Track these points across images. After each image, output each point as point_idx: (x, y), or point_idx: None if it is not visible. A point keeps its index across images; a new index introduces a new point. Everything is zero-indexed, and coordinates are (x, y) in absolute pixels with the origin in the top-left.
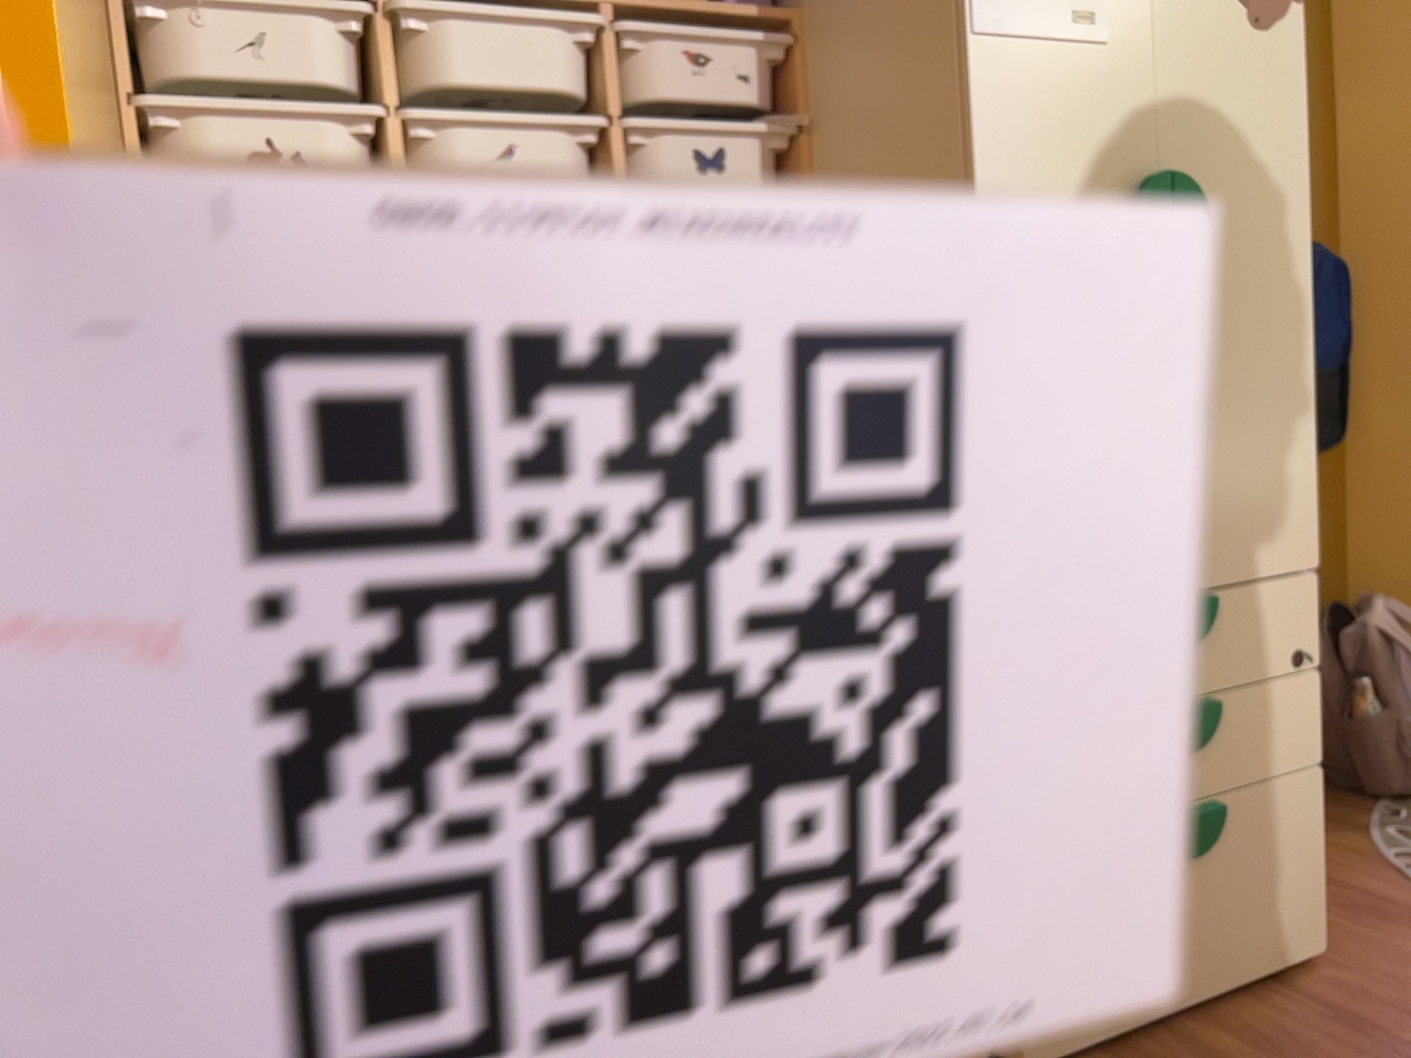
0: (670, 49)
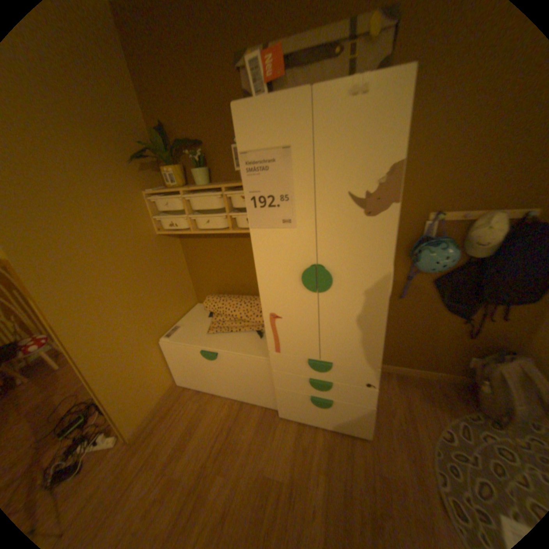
0: (236, 197)
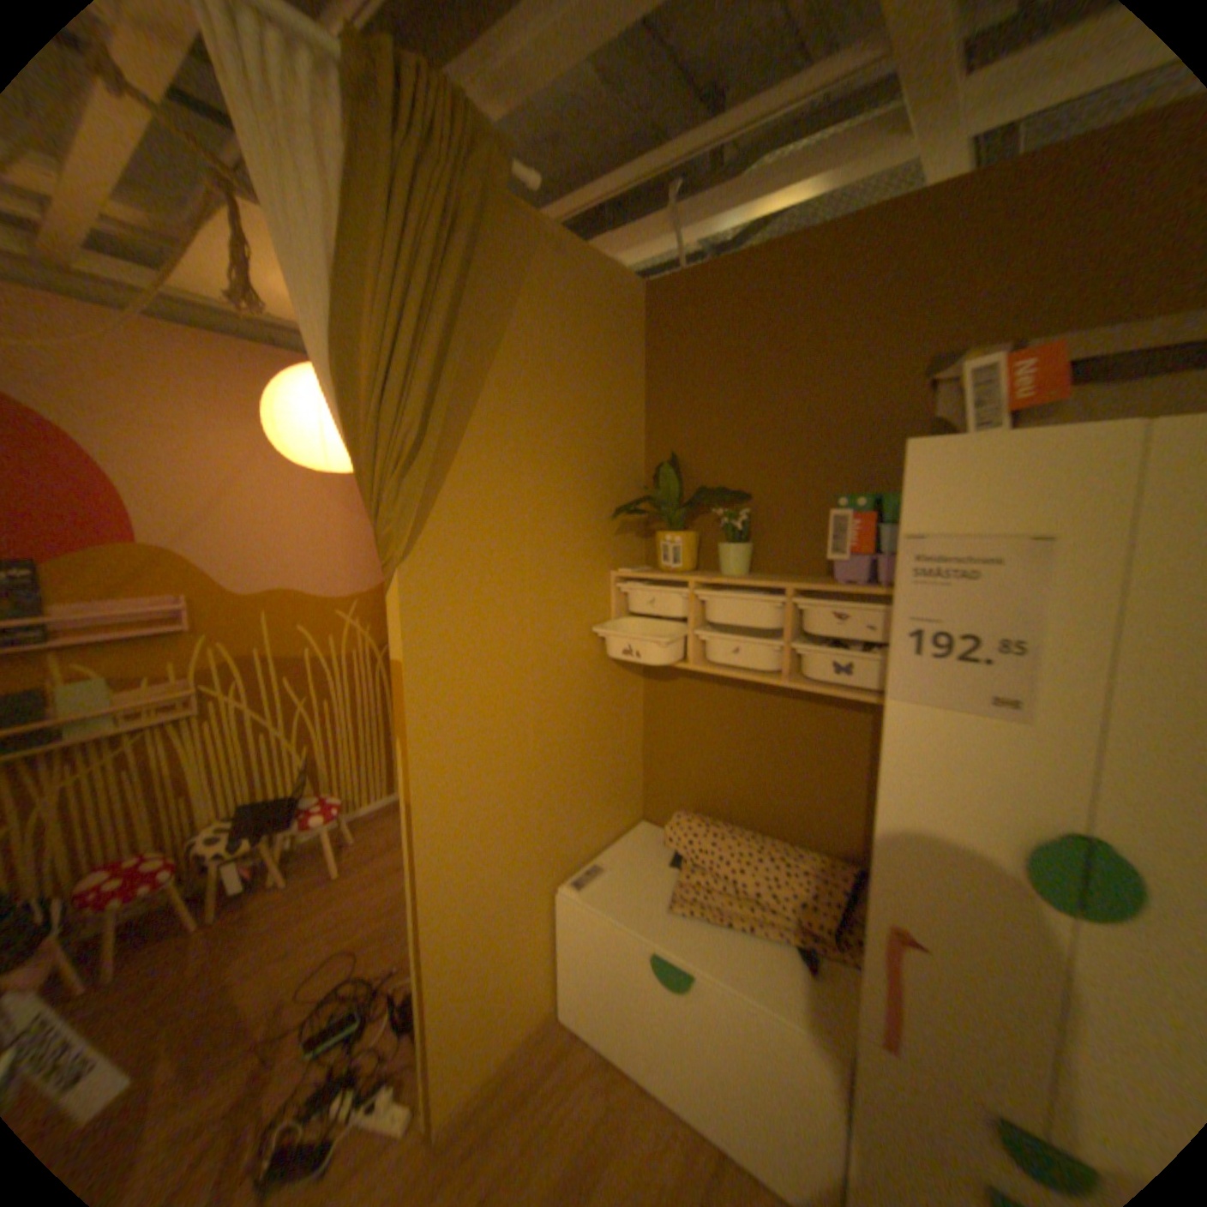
0: (818, 612)
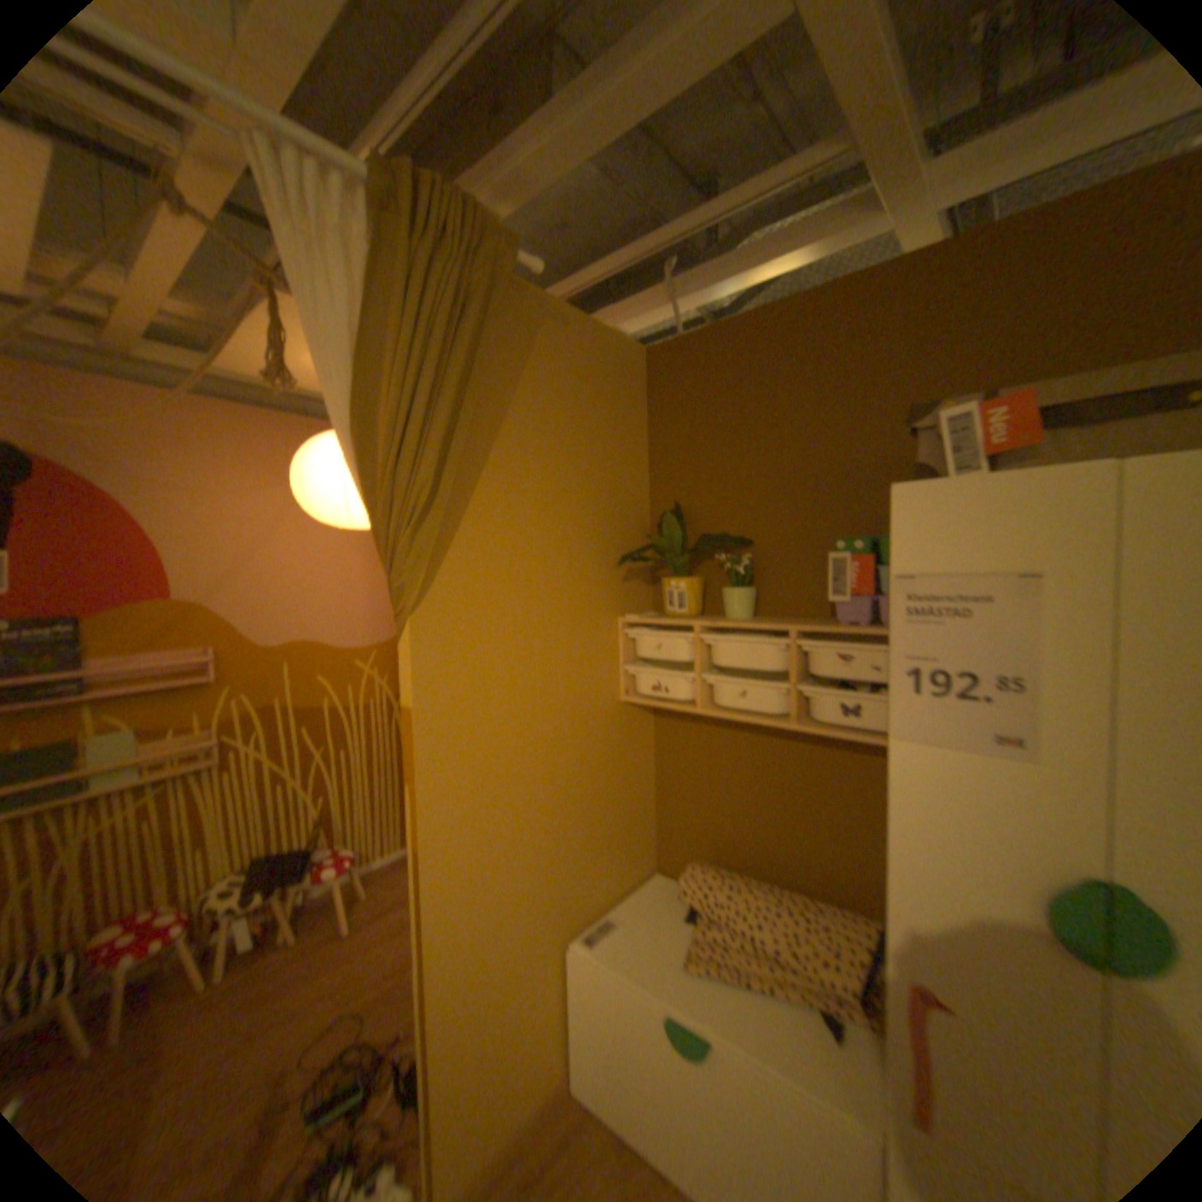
0: (821, 654)
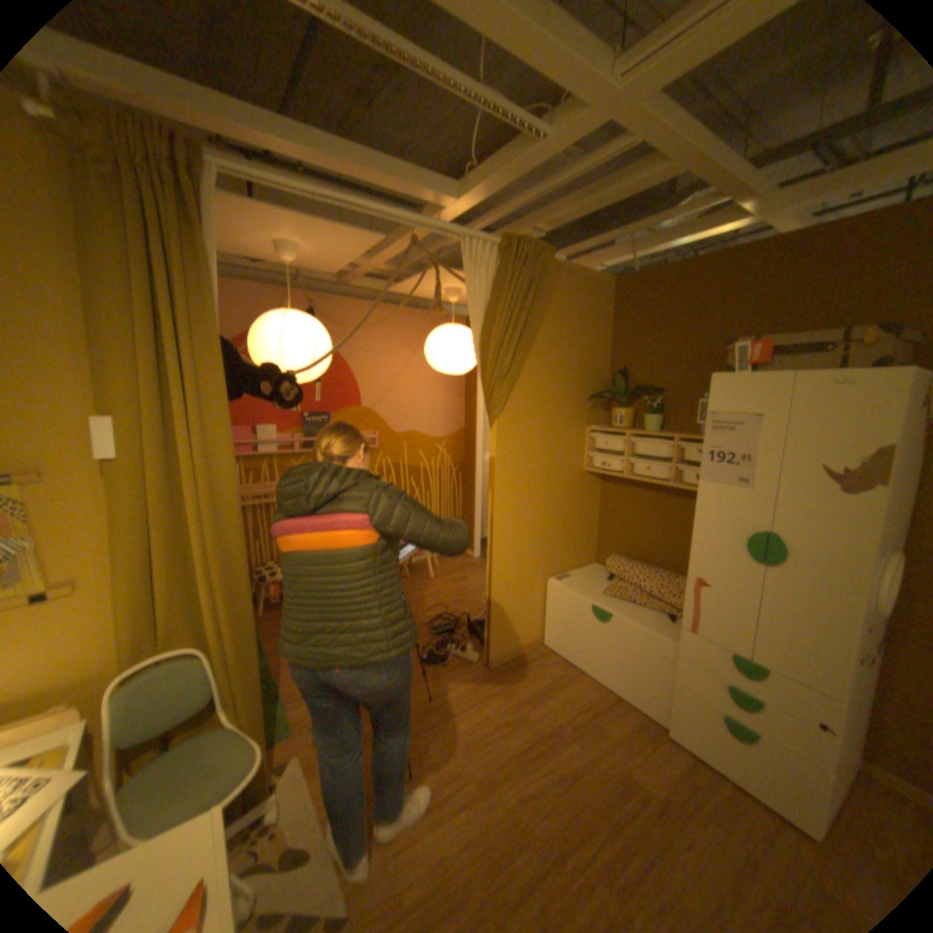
0: (689, 450)
